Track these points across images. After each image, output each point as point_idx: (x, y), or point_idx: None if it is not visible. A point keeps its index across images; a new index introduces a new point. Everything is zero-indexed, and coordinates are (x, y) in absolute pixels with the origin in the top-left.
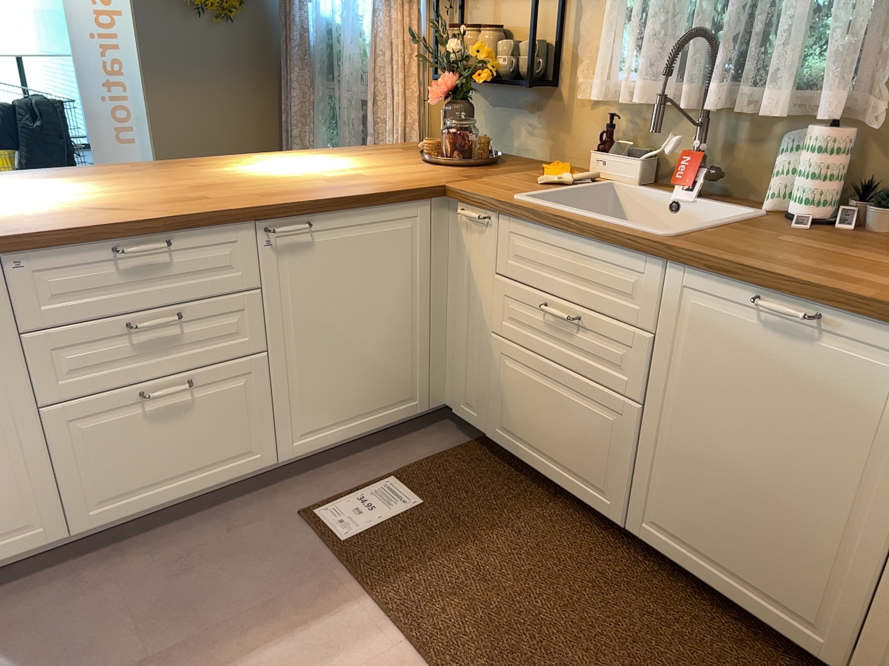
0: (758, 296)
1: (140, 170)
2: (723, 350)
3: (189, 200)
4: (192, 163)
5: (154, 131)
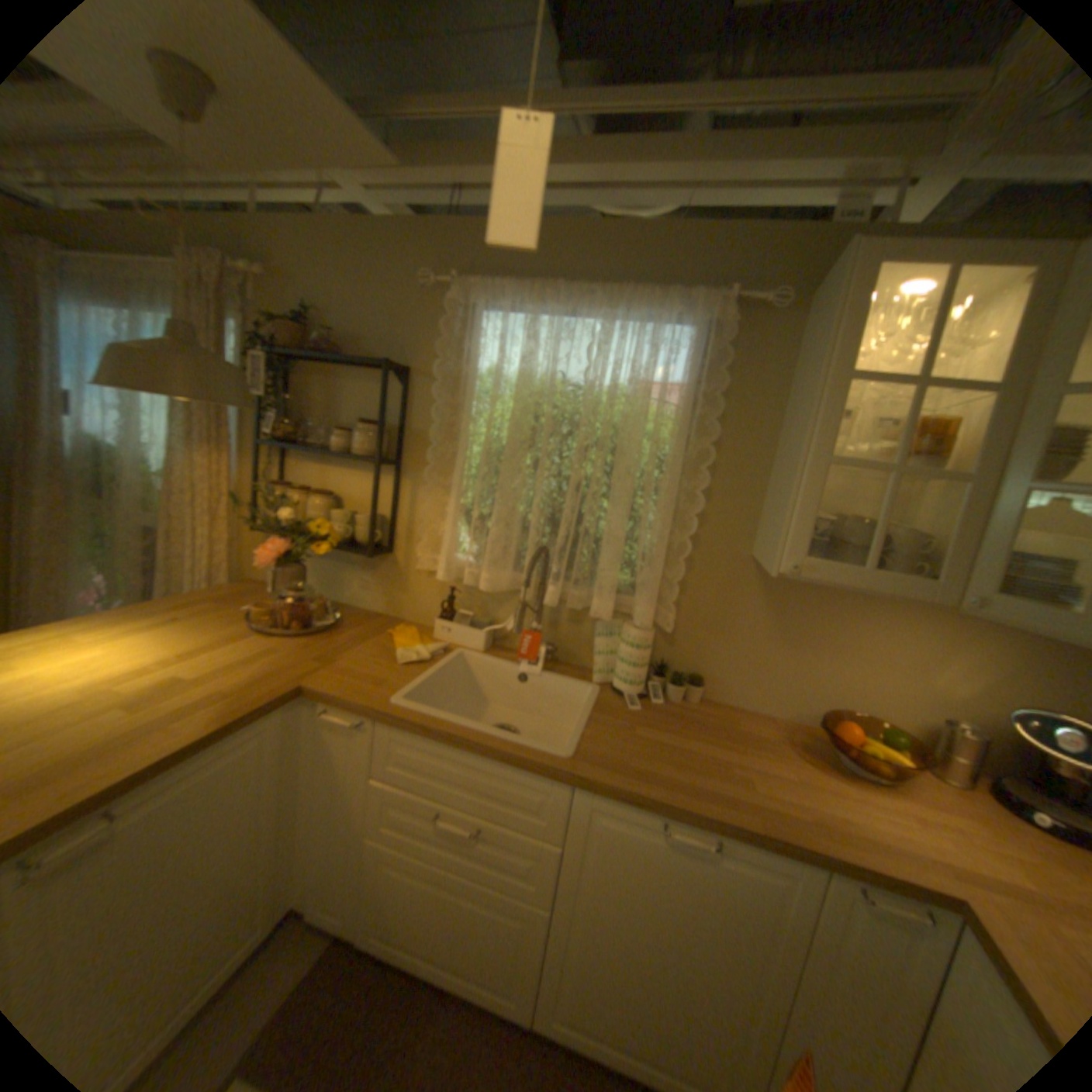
0: (668, 825)
1: None
2: (634, 868)
3: None
4: None
5: None
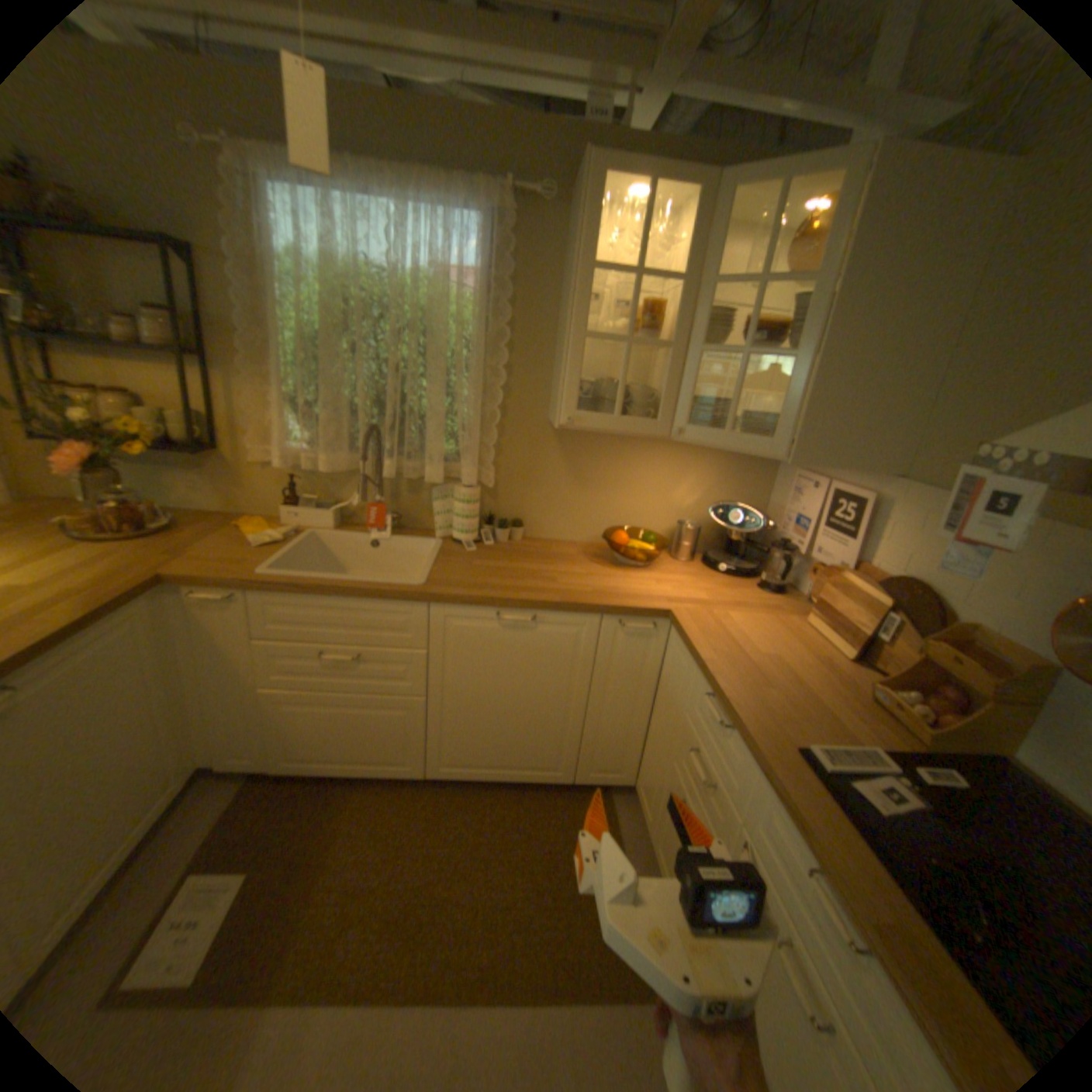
0: (498, 612)
1: None
2: (480, 647)
3: None
4: None
5: None
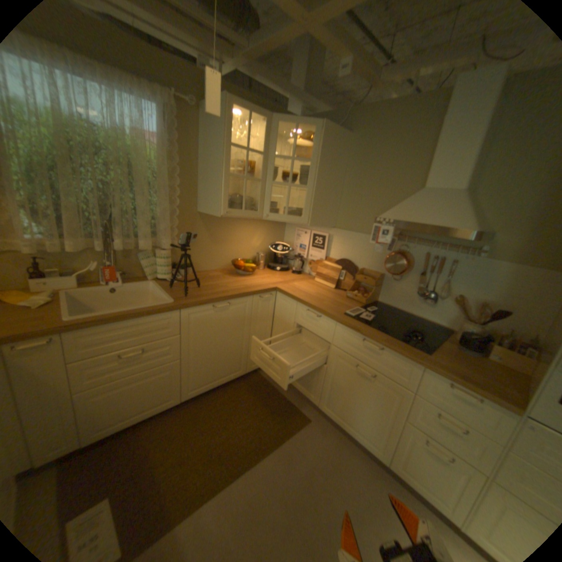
0: (213, 306)
1: None
2: (205, 325)
3: None
4: None
5: None
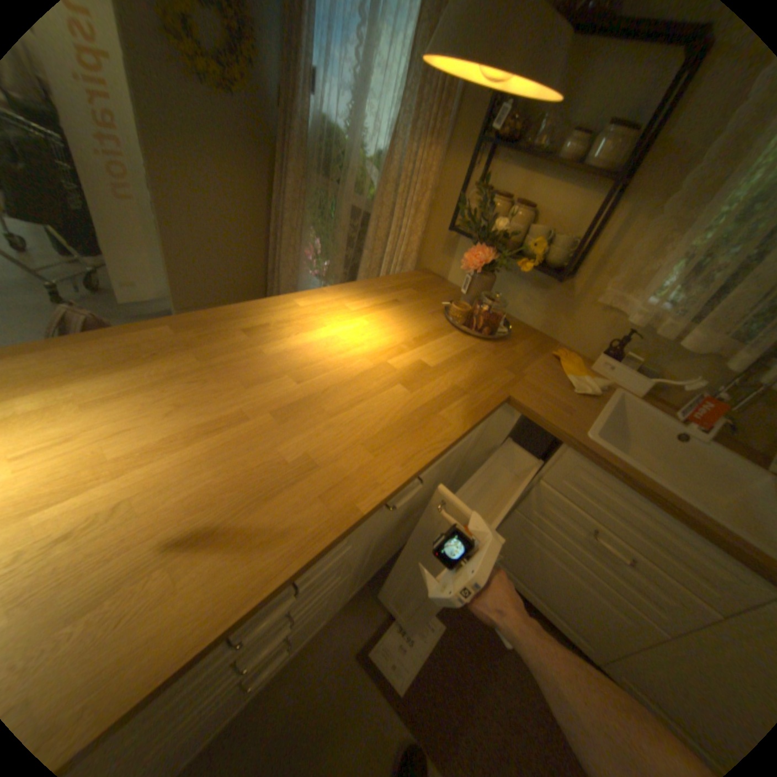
0: None
1: (186, 342)
2: None
3: (294, 475)
4: (241, 320)
5: (153, 196)
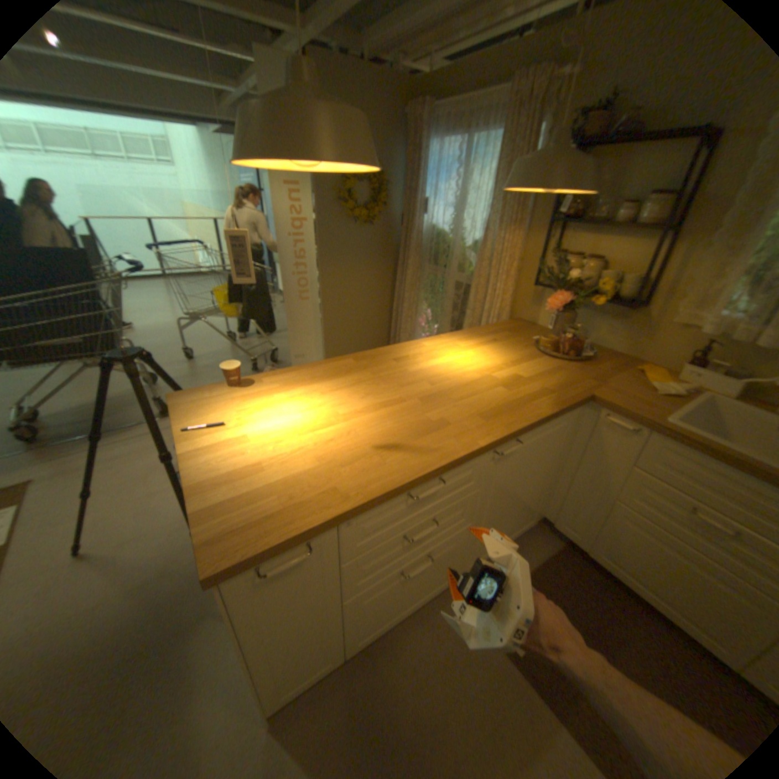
0: None
1: (362, 366)
2: None
3: (436, 426)
4: (390, 355)
5: (320, 294)
